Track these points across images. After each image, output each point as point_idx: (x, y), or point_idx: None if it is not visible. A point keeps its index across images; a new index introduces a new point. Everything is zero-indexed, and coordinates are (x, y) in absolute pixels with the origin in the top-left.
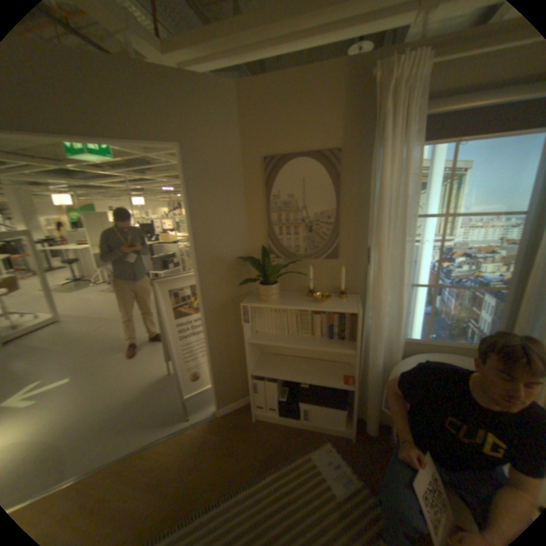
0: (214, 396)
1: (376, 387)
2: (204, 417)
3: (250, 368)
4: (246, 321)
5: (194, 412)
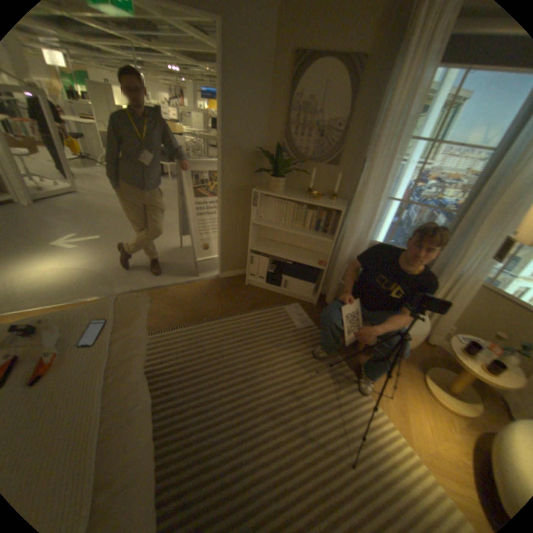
0: (218, 263)
1: (339, 269)
2: (208, 277)
3: (249, 244)
4: (253, 205)
5: (201, 272)
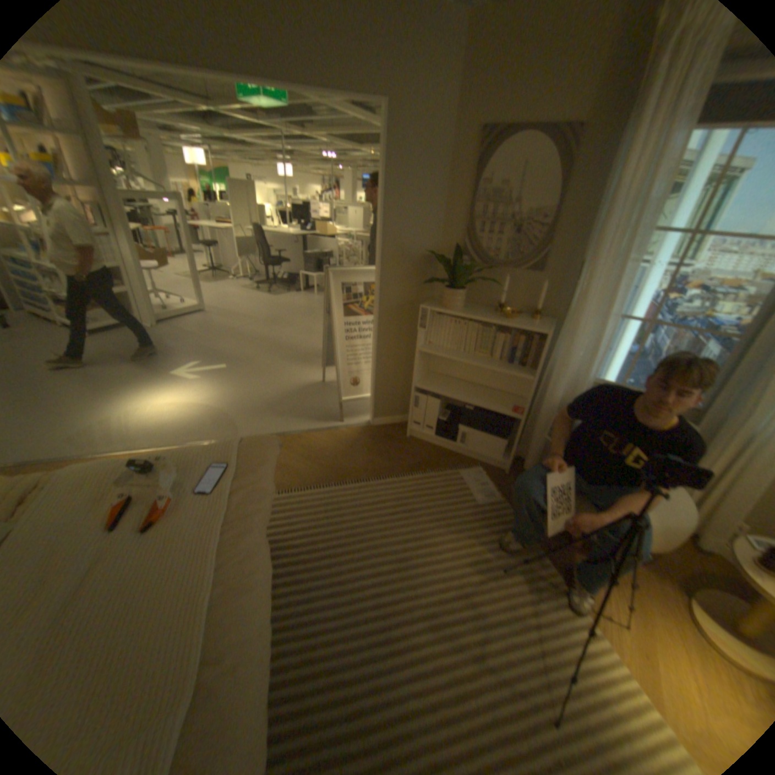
0: (371, 404)
1: (545, 420)
2: (357, 423)
3: (414, 379)
4: (421, 327)
5: (347, 416)
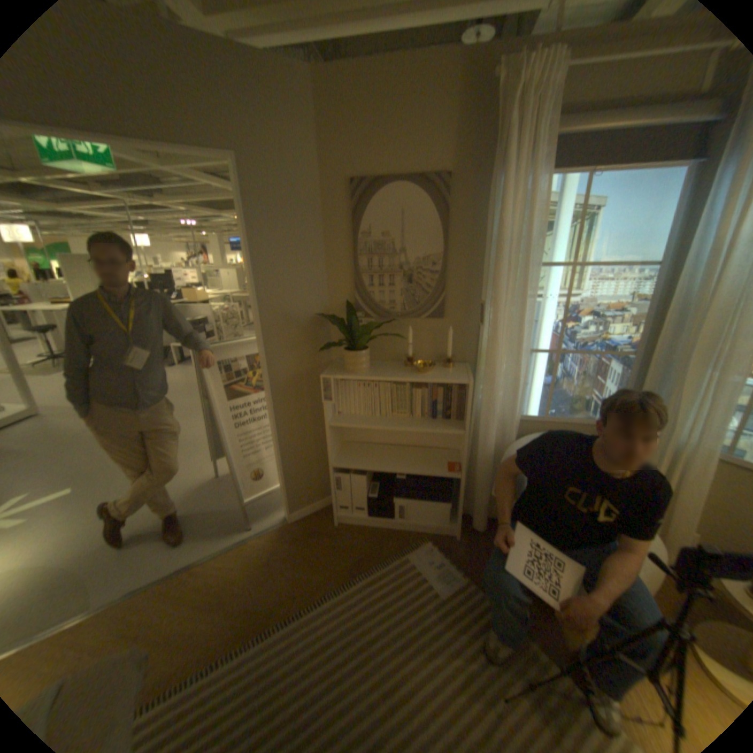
0: (283, 498)
1: (485, 473)
2: (270, 525)
3: (331, 458)
4: (327, 398)
5: (256, 519)
